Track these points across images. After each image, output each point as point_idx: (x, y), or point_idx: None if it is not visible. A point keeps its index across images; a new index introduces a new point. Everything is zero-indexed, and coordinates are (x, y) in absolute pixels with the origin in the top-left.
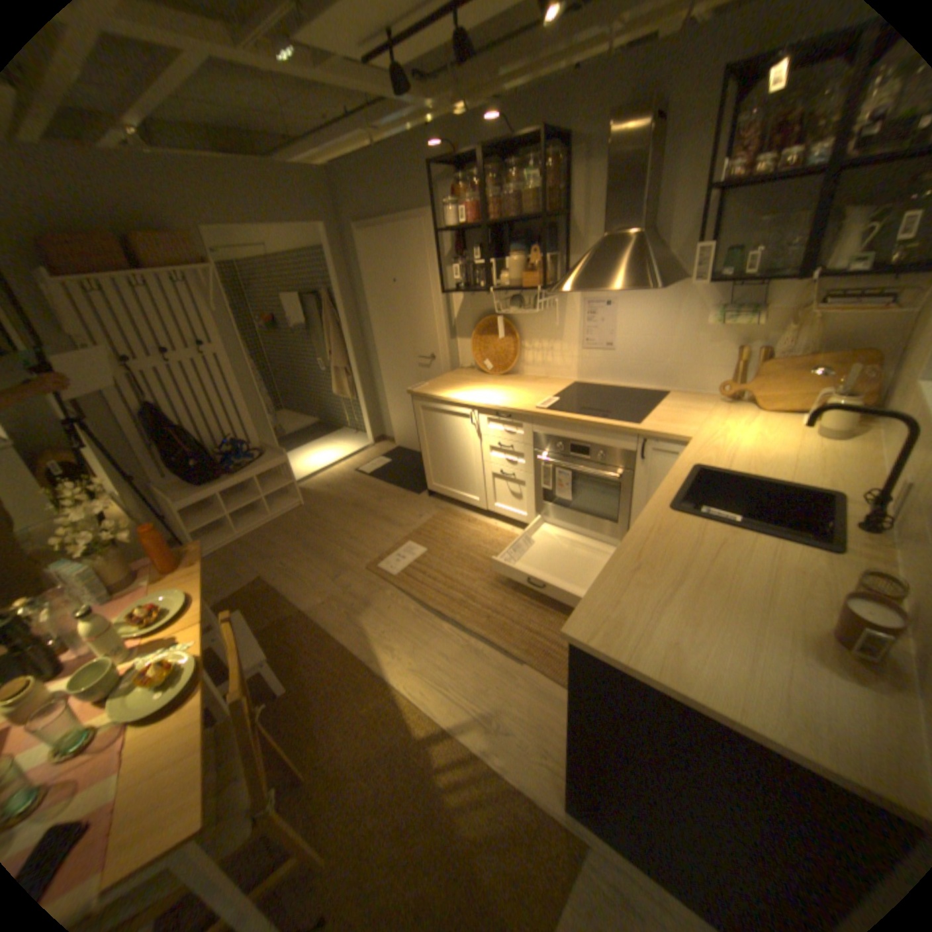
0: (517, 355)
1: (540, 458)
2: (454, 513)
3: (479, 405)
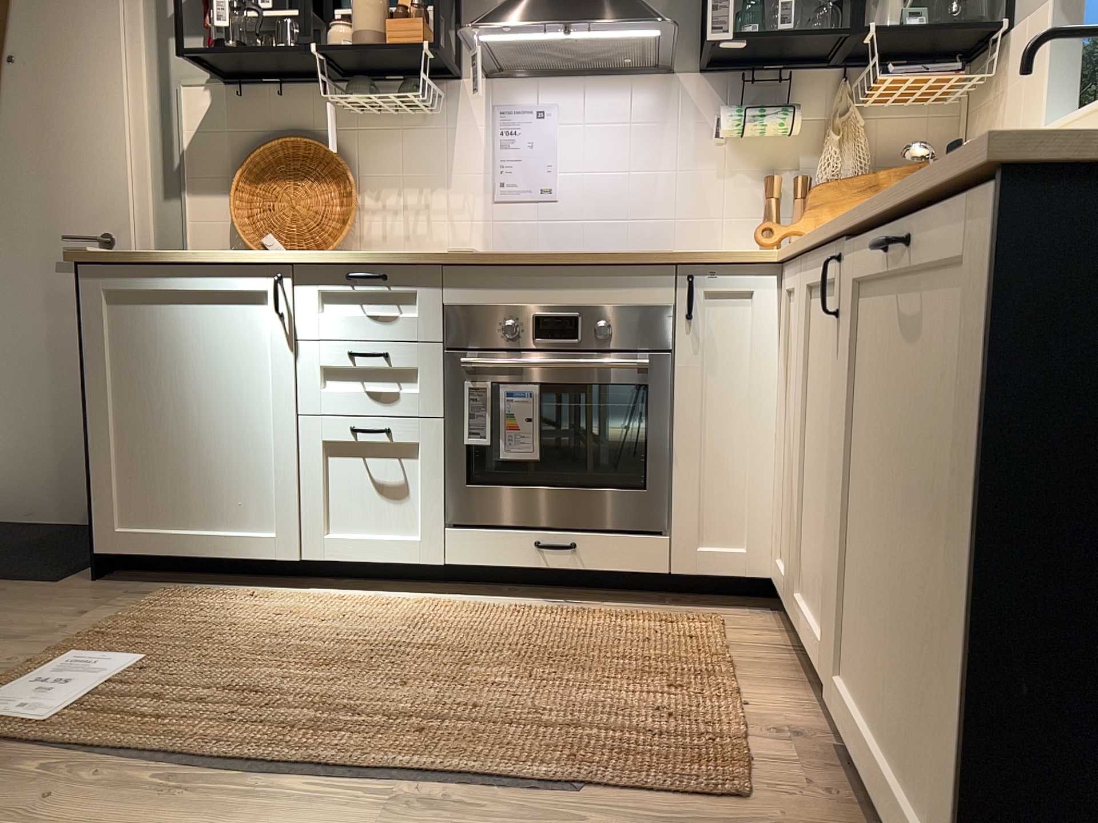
0: (348, 217)
1: (467, 362)
2: (195, 593)
3: (301, 259)
